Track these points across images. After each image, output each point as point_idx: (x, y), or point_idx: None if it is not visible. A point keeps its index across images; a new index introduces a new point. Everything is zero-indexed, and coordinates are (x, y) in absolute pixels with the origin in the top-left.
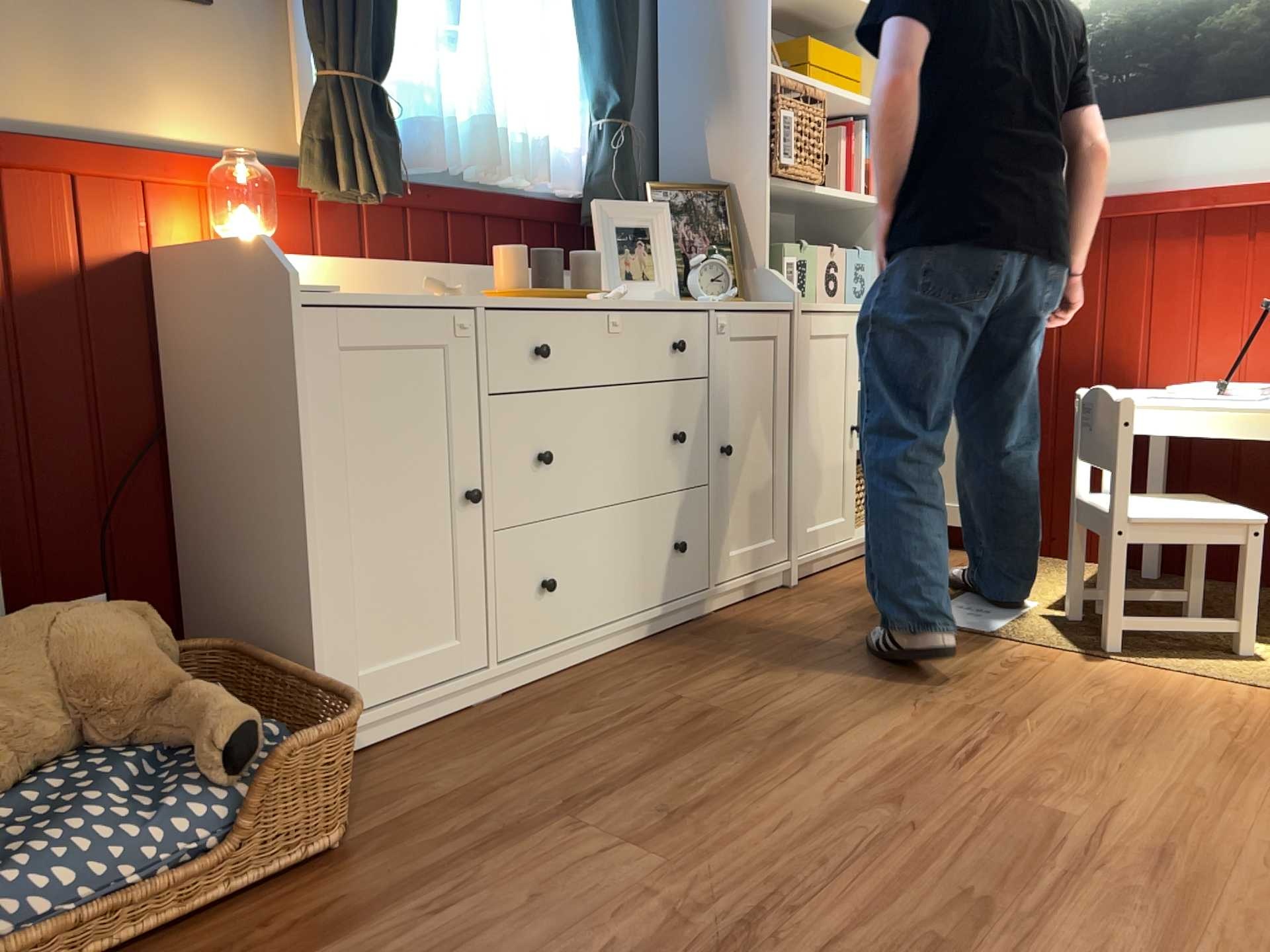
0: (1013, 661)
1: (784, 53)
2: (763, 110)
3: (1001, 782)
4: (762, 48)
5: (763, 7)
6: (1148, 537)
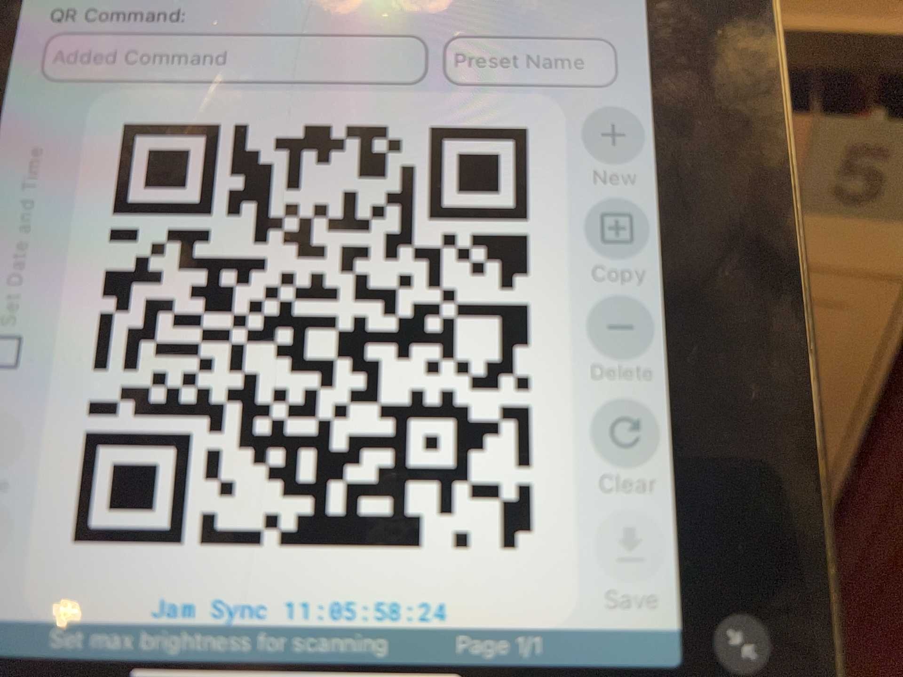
0: None
1: None
2: None
3: None
4: None
5: None
6: None
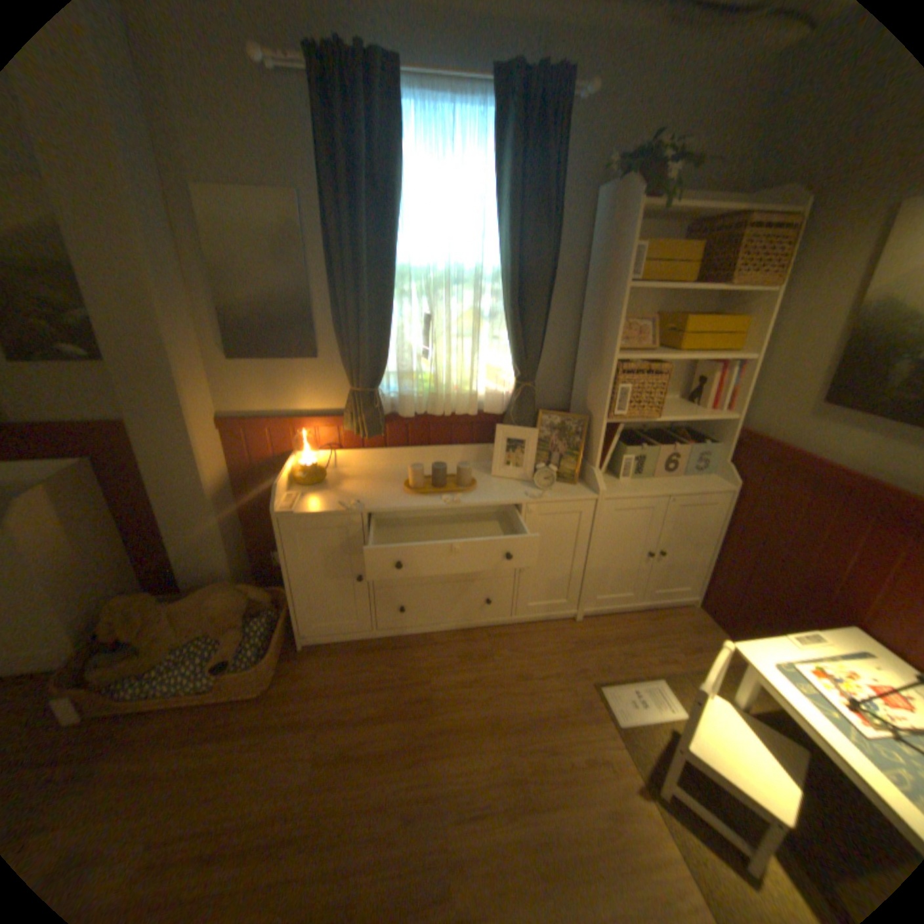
0: (598, 764)
1: (675, 320)
2: (609, 383)
3: (460, 852)
4: (614, 347)
5: (618, 321)
6: (701, 770)
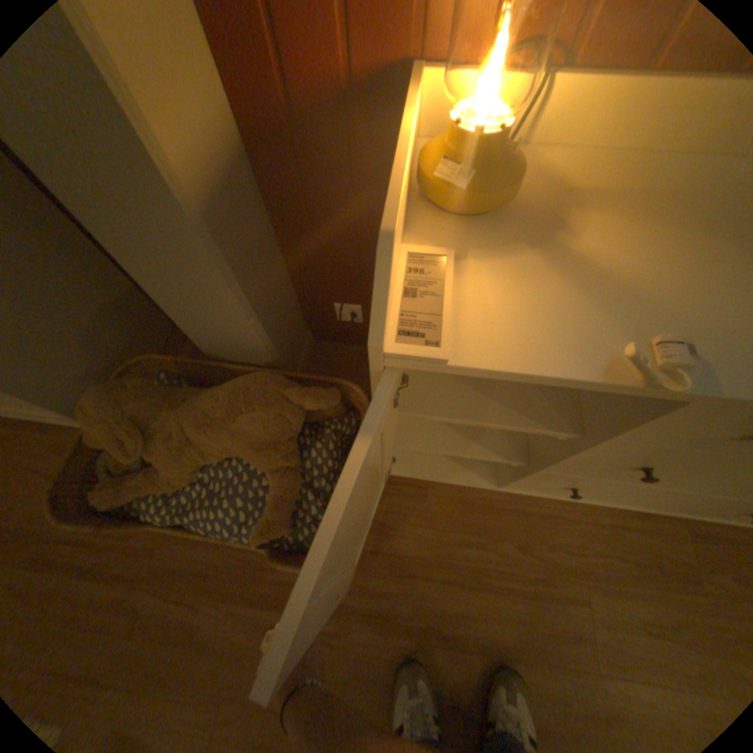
0: None
1: None
2: None
3: None
4: None
5: None
6: None
